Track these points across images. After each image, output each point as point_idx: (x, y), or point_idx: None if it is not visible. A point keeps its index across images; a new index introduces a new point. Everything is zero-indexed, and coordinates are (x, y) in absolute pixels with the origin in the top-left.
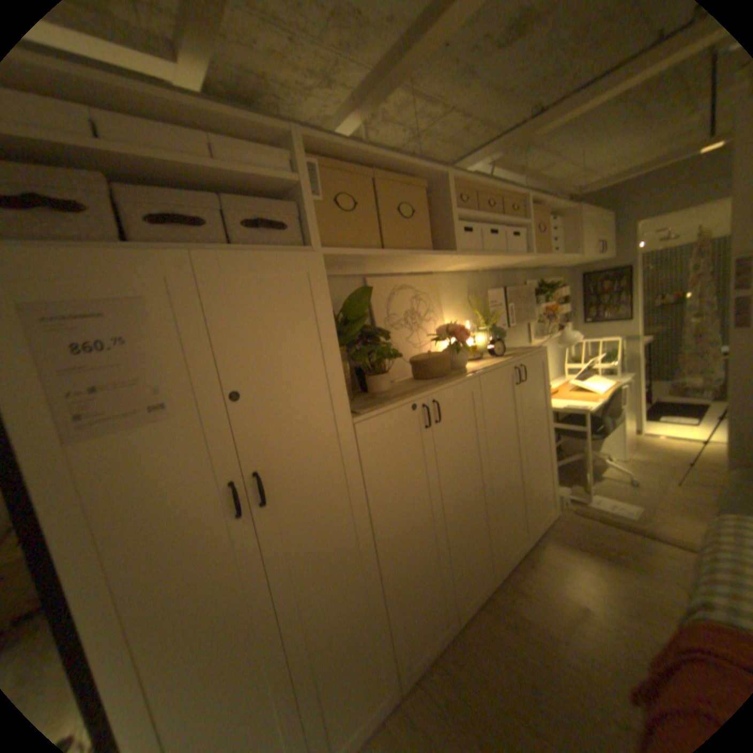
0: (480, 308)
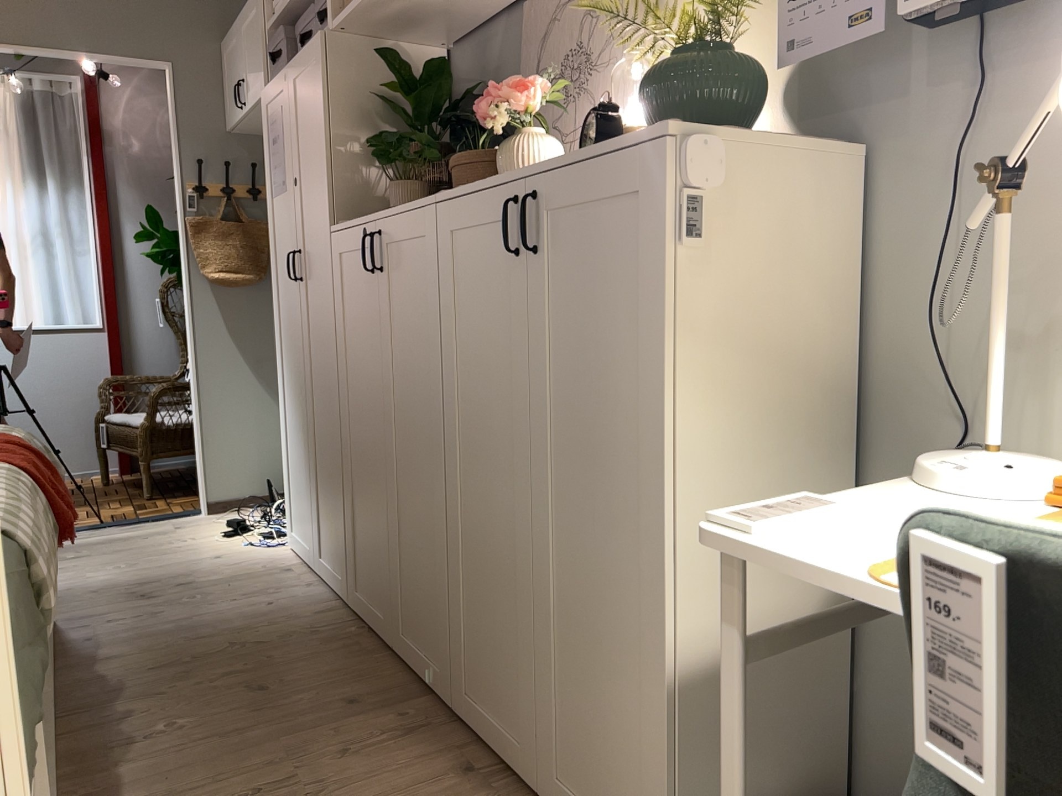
0: None
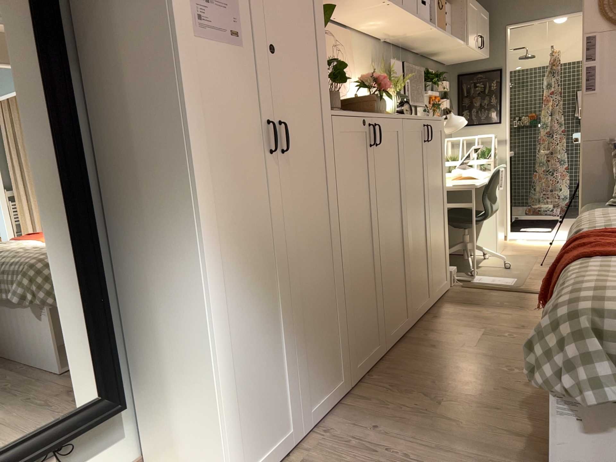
0: (386, 73)
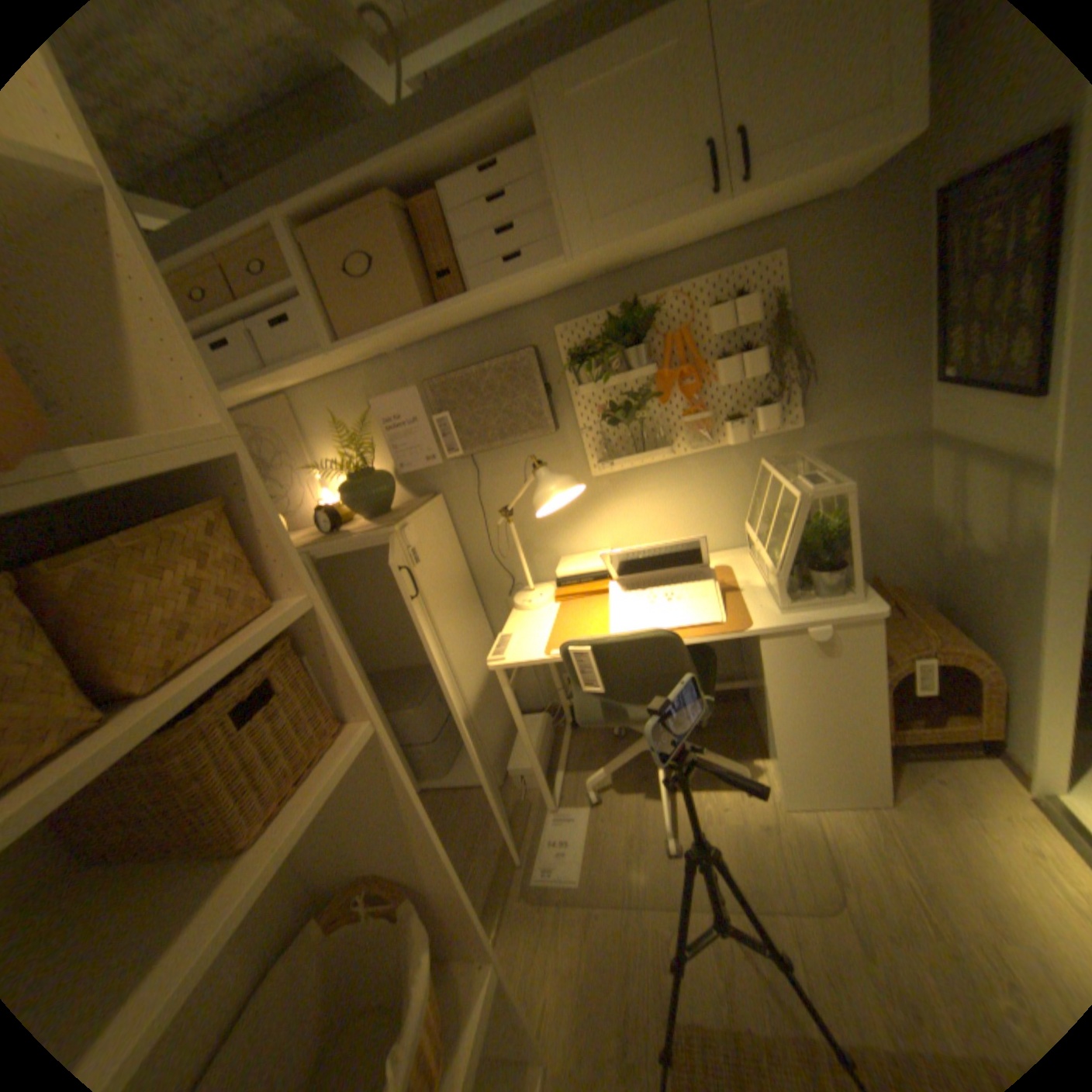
0: (348, 438)
